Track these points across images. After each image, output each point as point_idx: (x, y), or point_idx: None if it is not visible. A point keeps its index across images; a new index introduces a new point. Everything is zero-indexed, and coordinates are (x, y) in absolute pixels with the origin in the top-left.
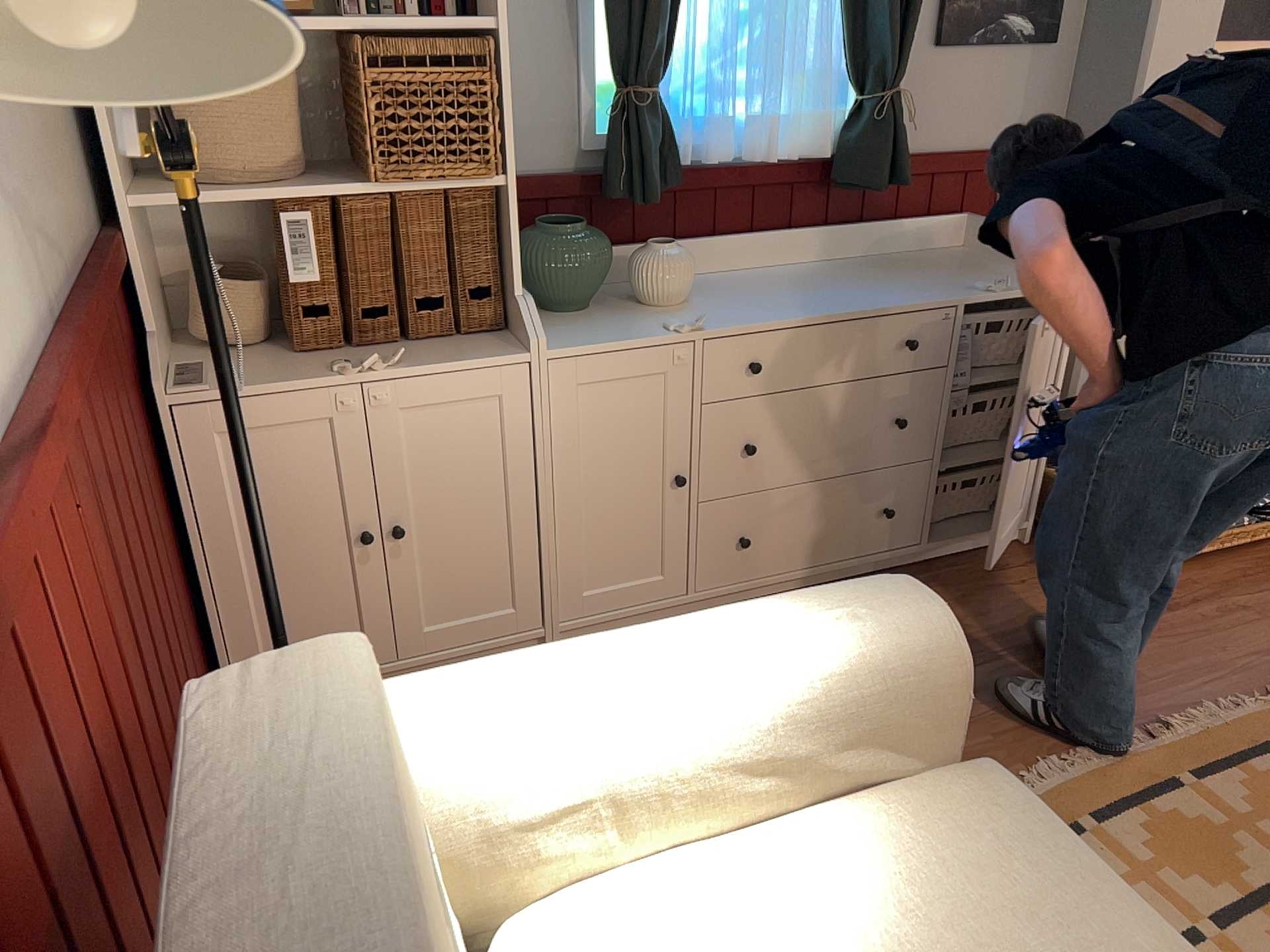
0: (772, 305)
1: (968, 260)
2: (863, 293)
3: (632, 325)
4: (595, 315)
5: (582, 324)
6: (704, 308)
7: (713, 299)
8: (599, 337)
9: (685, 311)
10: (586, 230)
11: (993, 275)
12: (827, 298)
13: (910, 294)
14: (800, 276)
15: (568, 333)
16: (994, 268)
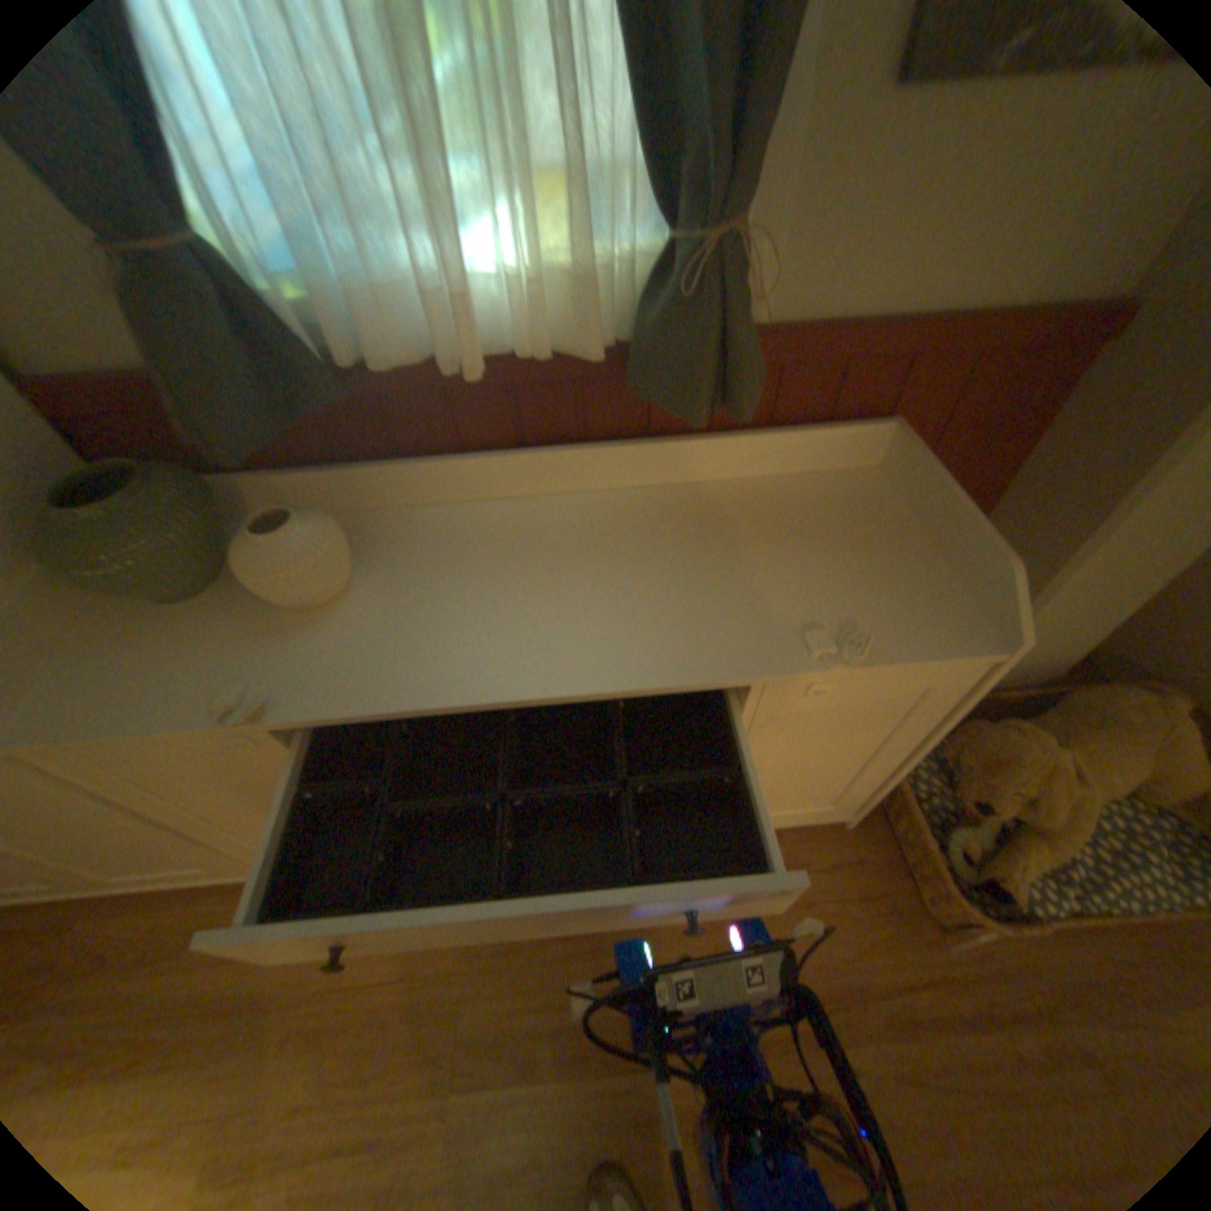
0: (443, 635)
1: (856, 516)
2: (610, 615)
3: (198, 665)
4: (190, 617)
5: (143, 647)
6: (347, 622)
7: (384, 594)
8: (111, 705)
9: (313, 626)
10: (122, 506)
11: (867, 583)
12: (544, 623)
13: (683, 632)
14: (567, 531)
15: (92, 679)
16: (884, 556)
